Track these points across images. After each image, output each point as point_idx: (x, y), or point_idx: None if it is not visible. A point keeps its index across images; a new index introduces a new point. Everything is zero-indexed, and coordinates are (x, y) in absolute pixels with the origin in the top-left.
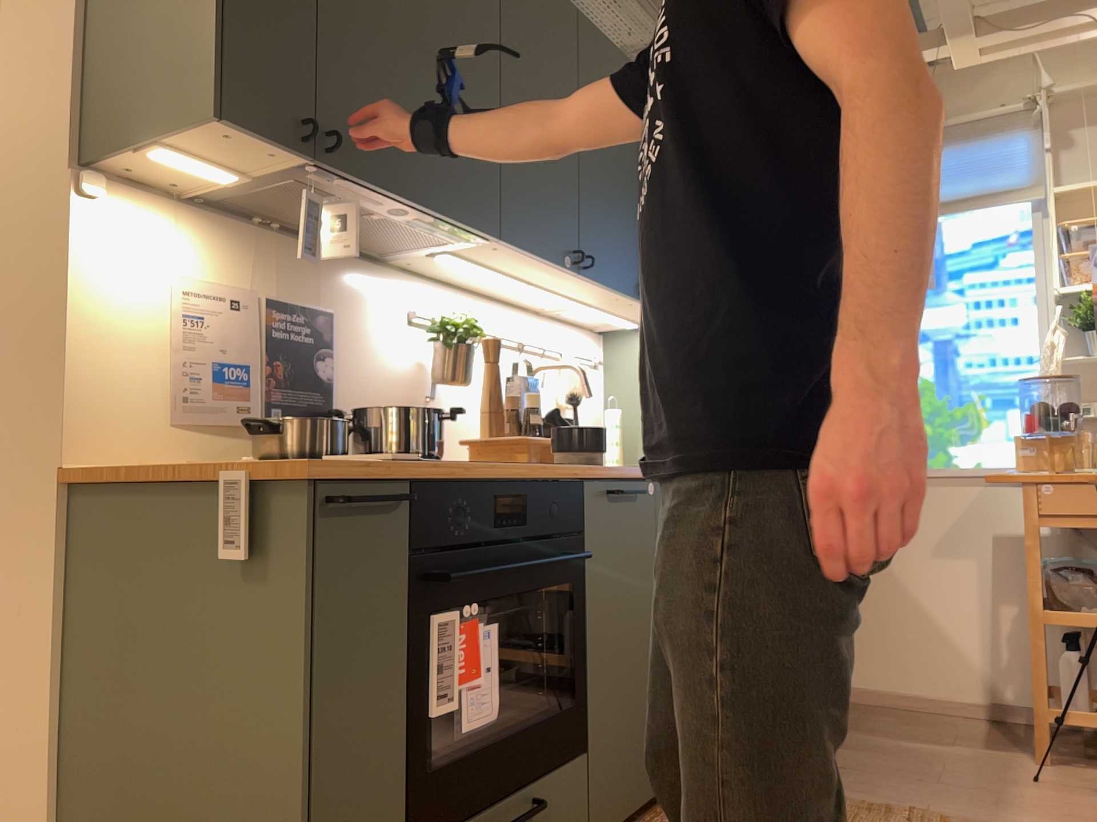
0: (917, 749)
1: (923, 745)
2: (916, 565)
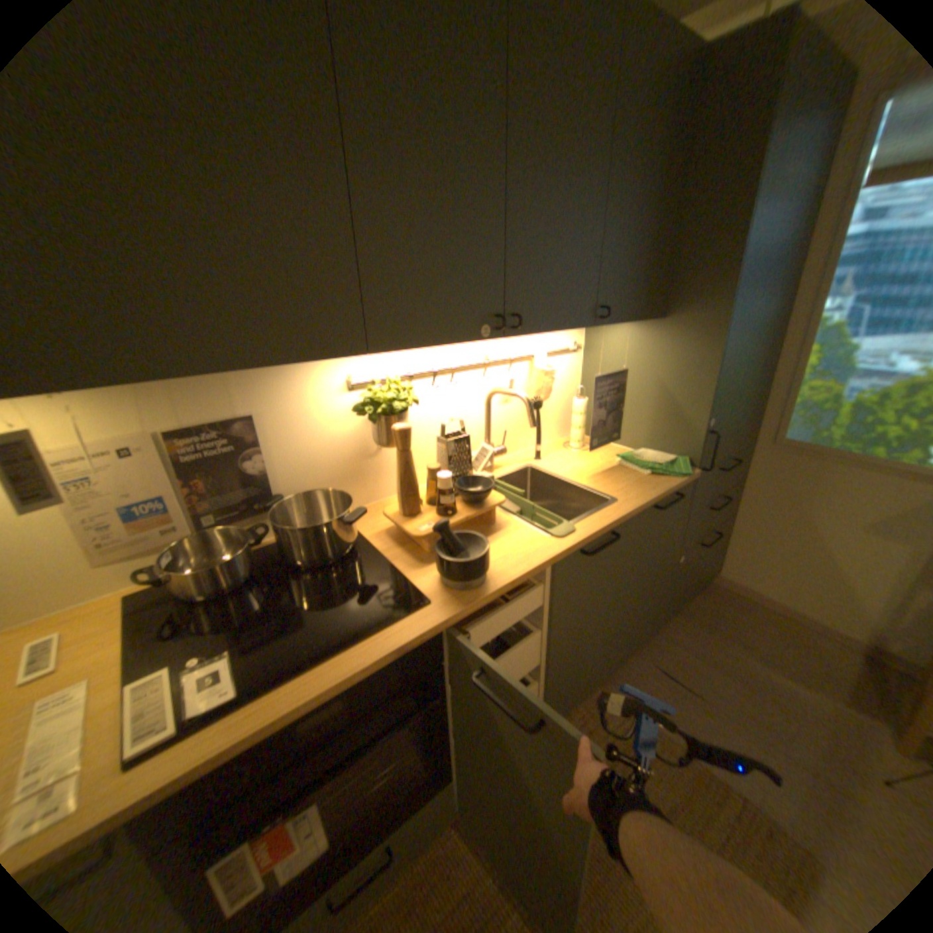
0: (782, 689)
1: (789, 684)
2: (843, 533)
